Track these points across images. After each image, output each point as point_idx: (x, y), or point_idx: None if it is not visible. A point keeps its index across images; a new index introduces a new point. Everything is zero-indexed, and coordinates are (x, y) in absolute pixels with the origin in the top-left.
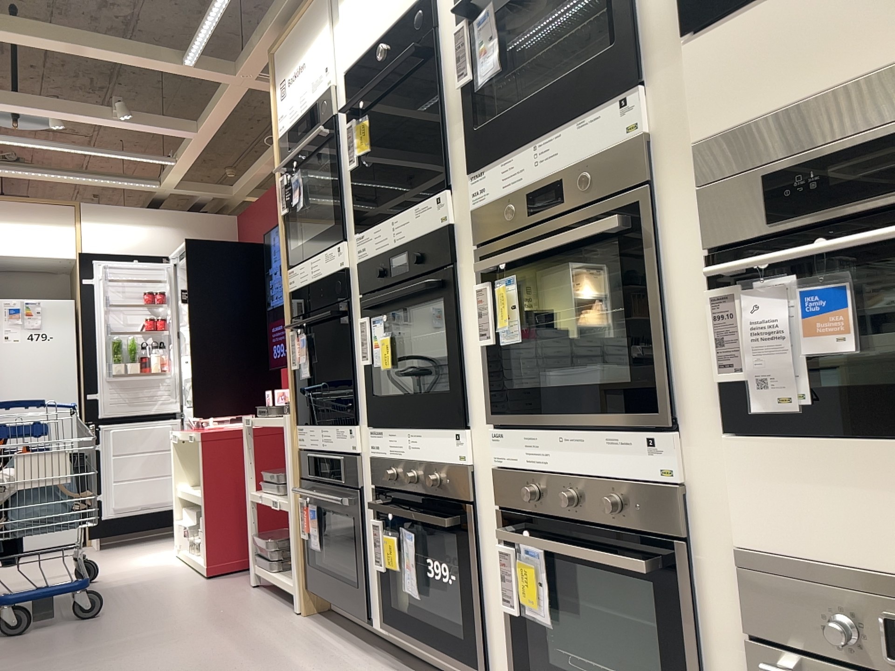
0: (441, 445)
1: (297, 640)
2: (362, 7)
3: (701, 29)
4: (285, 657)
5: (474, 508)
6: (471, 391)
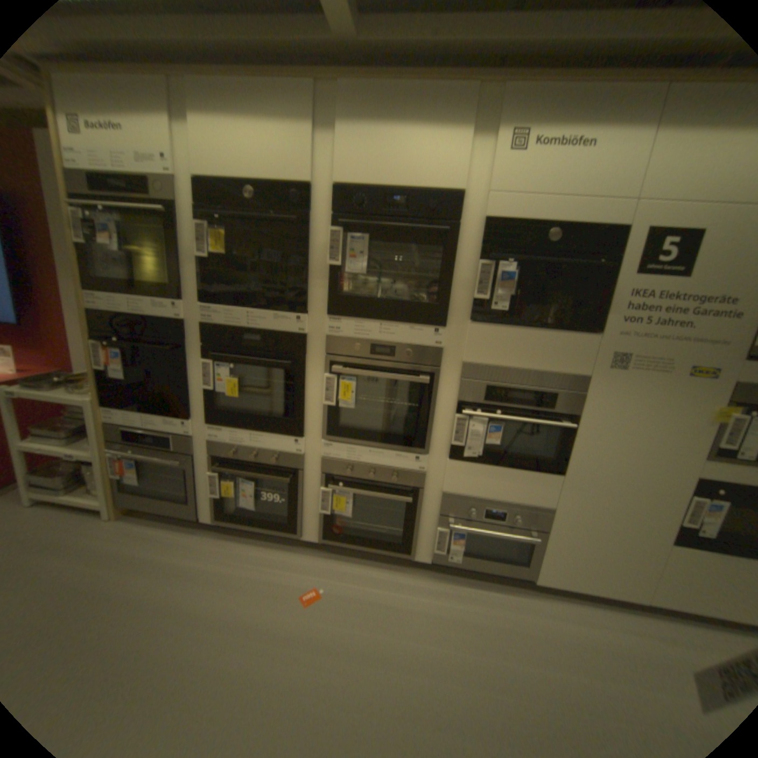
0: (282, 444)
1: (132, 544)
2: (227, 141)
3: (478, 322)
4: (137, 559)
5: (300, 472)
6: (308, 422)
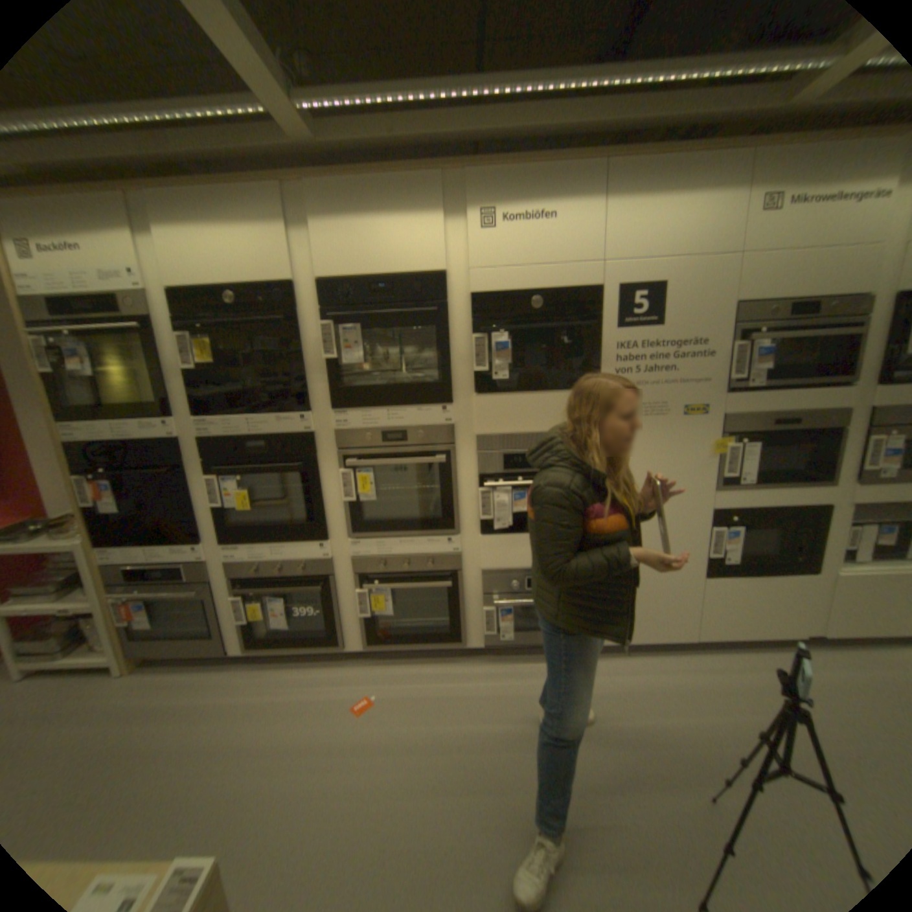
0: (304, 552)
1: (150, 695)
2: (196, 248)
3: (482, 395)
4: (160, 709)
5: (329, 578)
6: (329, 523)
